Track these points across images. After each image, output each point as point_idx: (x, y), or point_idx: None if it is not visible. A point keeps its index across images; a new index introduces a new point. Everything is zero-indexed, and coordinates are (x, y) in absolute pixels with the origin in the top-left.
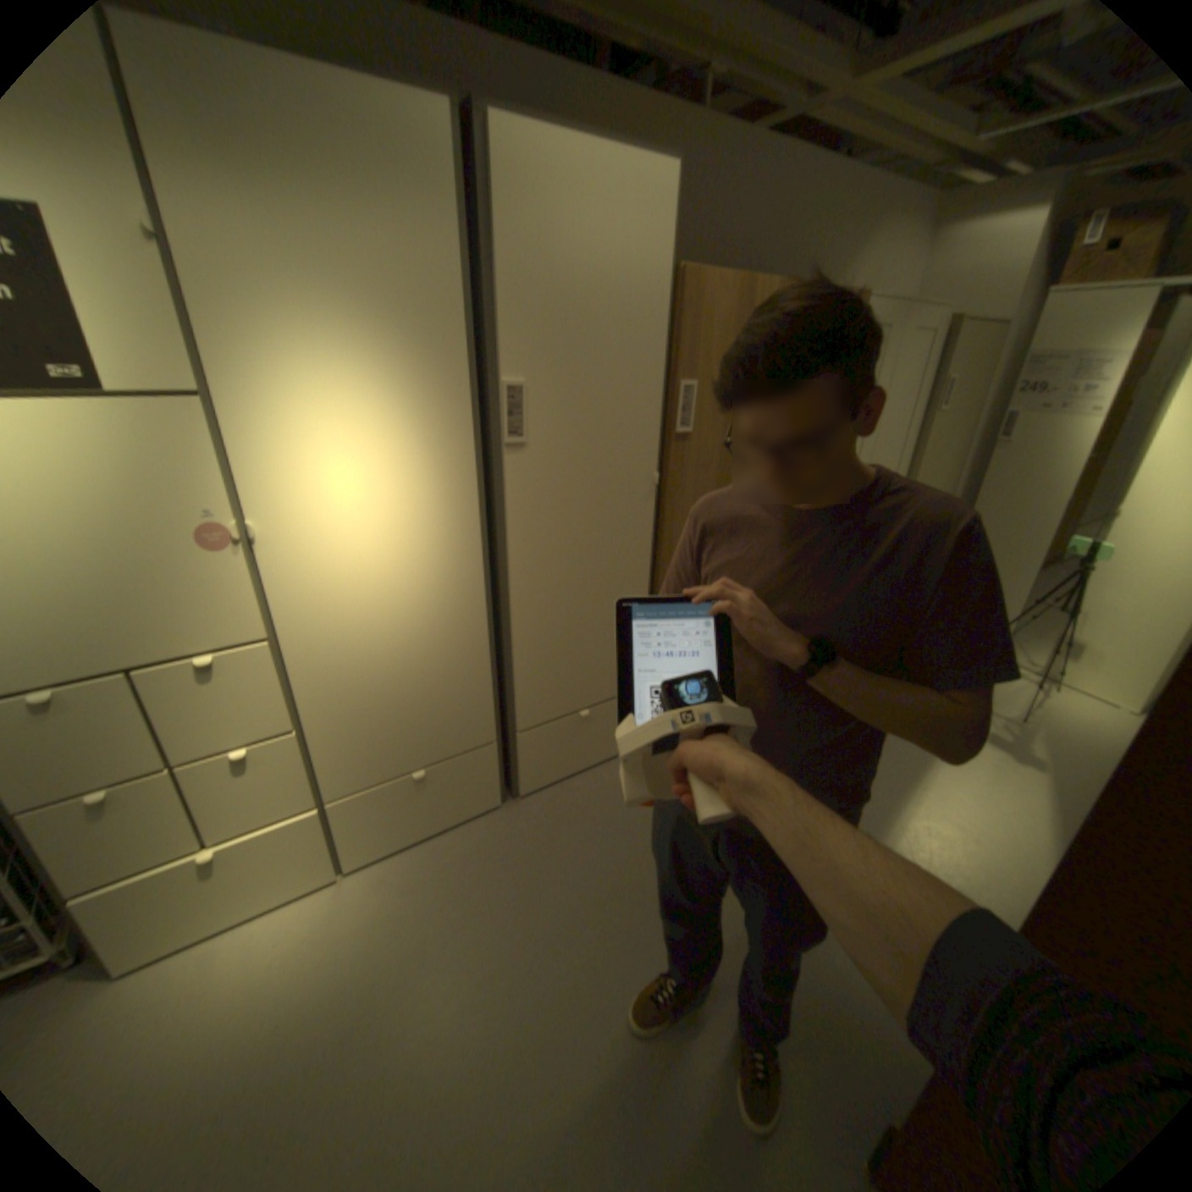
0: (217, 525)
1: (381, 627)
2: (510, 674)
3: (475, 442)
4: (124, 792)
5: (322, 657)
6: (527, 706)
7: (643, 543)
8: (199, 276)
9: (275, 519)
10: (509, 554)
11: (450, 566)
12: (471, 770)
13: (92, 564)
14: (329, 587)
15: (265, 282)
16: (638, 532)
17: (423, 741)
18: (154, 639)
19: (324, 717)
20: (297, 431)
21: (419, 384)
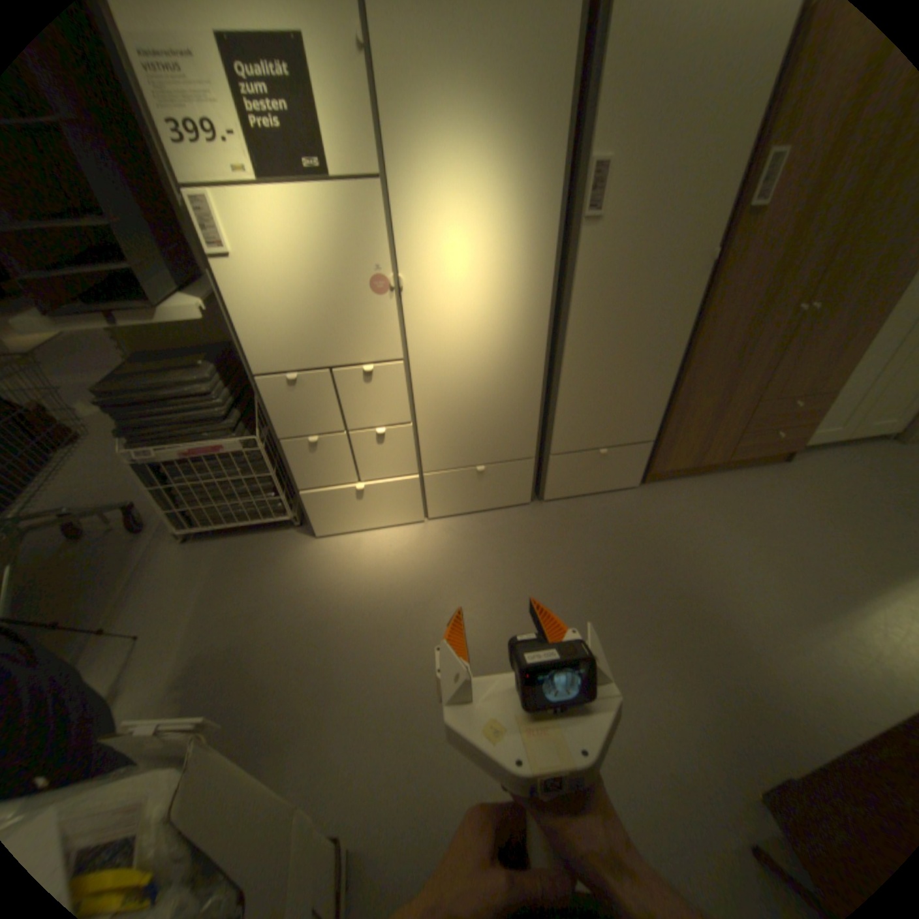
0: (382, 277)
1: (471, 361)
2: (554, 411)
3: (560, 215)
4: (326, 440)
5: (432, 377)
6: (561, 437)
7: (688, 315)
8: (386, 79)
9: (415, 274)
10: (570, 315)
11: (525, 320)
12: (514, 474)
13: (317, 298)
14: (443, 328)
15: (427, 78)
16: (686, 304)
17: (487, 447)
18: (345, 351)
19: (429, 418)
20: (435, 206)
21: (525, 163)
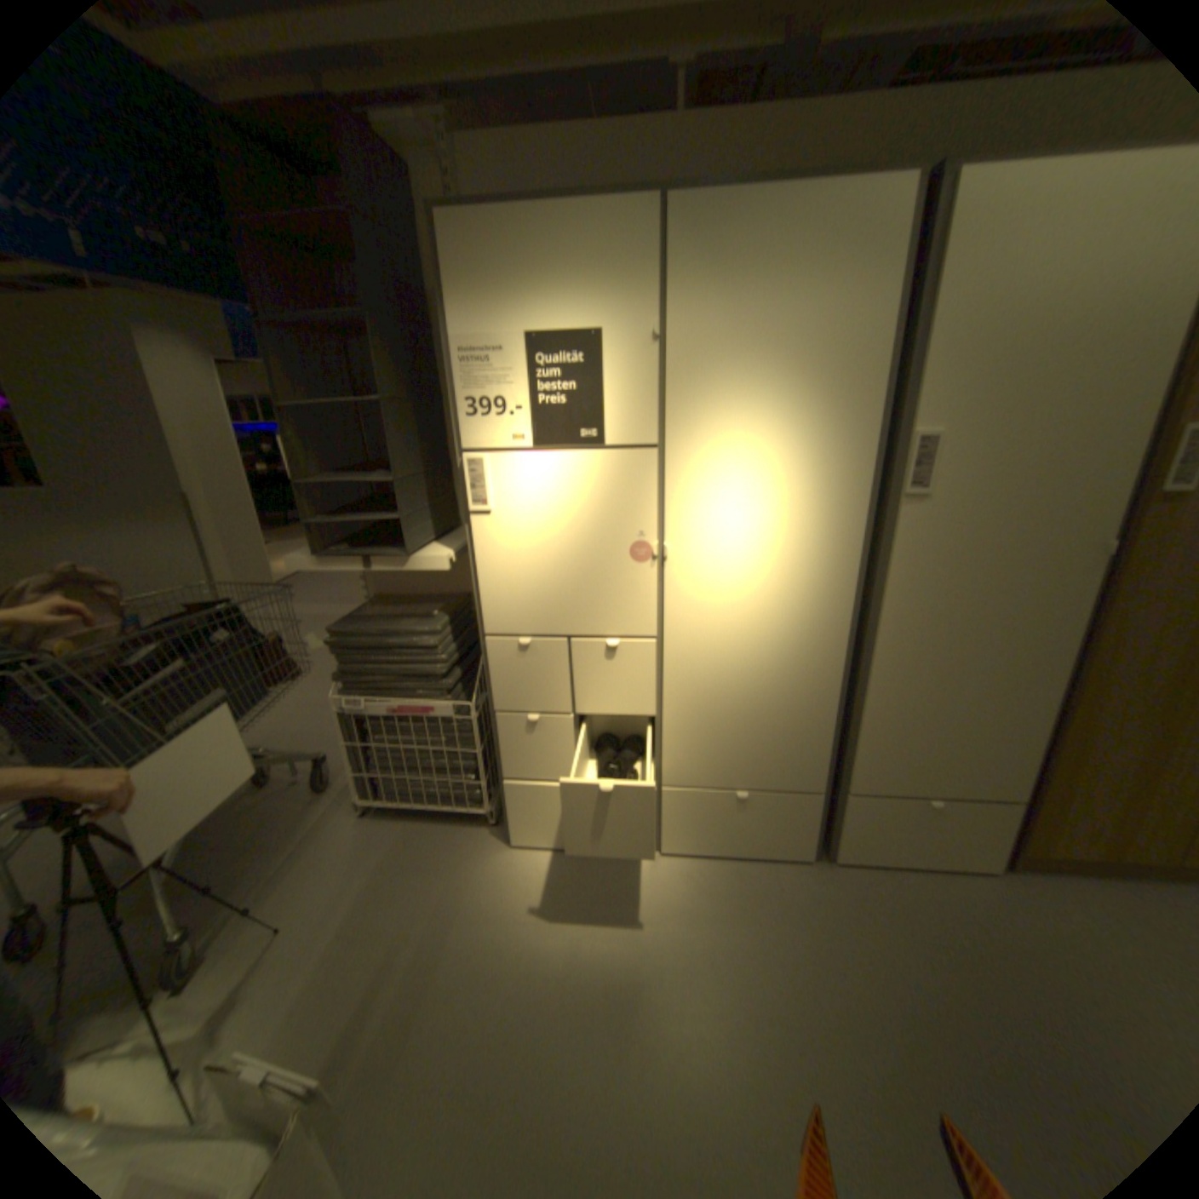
0: (645, 544)
1: (742, 650)
2: (857, 731)
3: (872, 490)
4: (548, 721)
5: (690, 662)
6: (868, 770)
7: (1073, 625)
8: (677, 362)
9: (684, 544)
10: (884, 607)
11: (819, 607)
12: (792, 813)
13: (570, 560)
14: (709, 606)
15: (721, 360)
16: (1068, 609)
17: (754, 765)
18: (589, 619)
19: (680, 714)
20: (715, 476)
21: (827, 436)
